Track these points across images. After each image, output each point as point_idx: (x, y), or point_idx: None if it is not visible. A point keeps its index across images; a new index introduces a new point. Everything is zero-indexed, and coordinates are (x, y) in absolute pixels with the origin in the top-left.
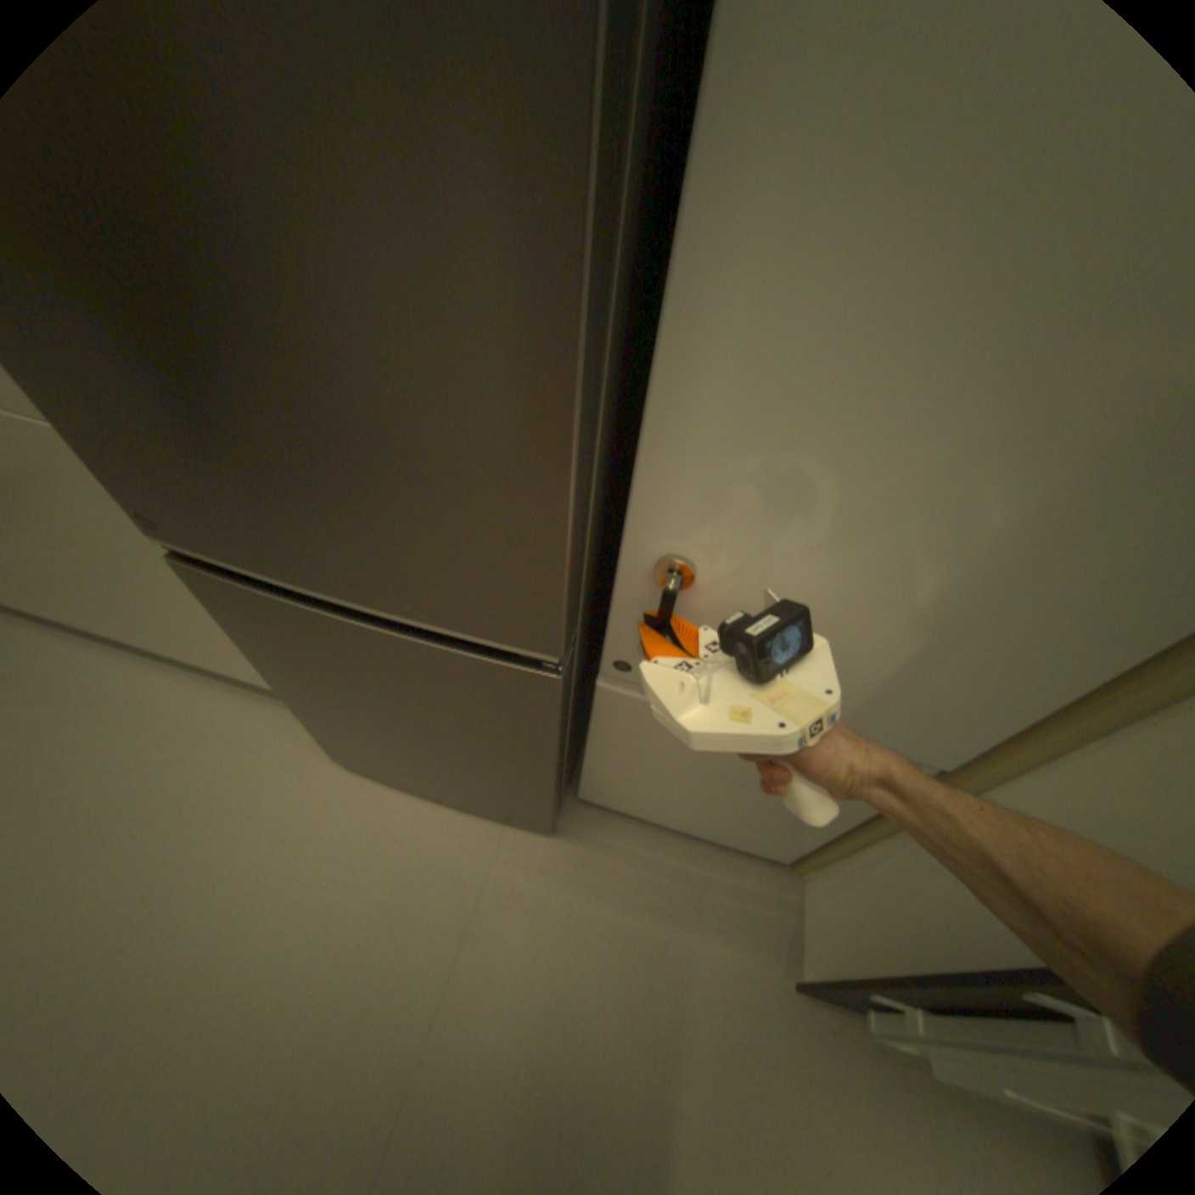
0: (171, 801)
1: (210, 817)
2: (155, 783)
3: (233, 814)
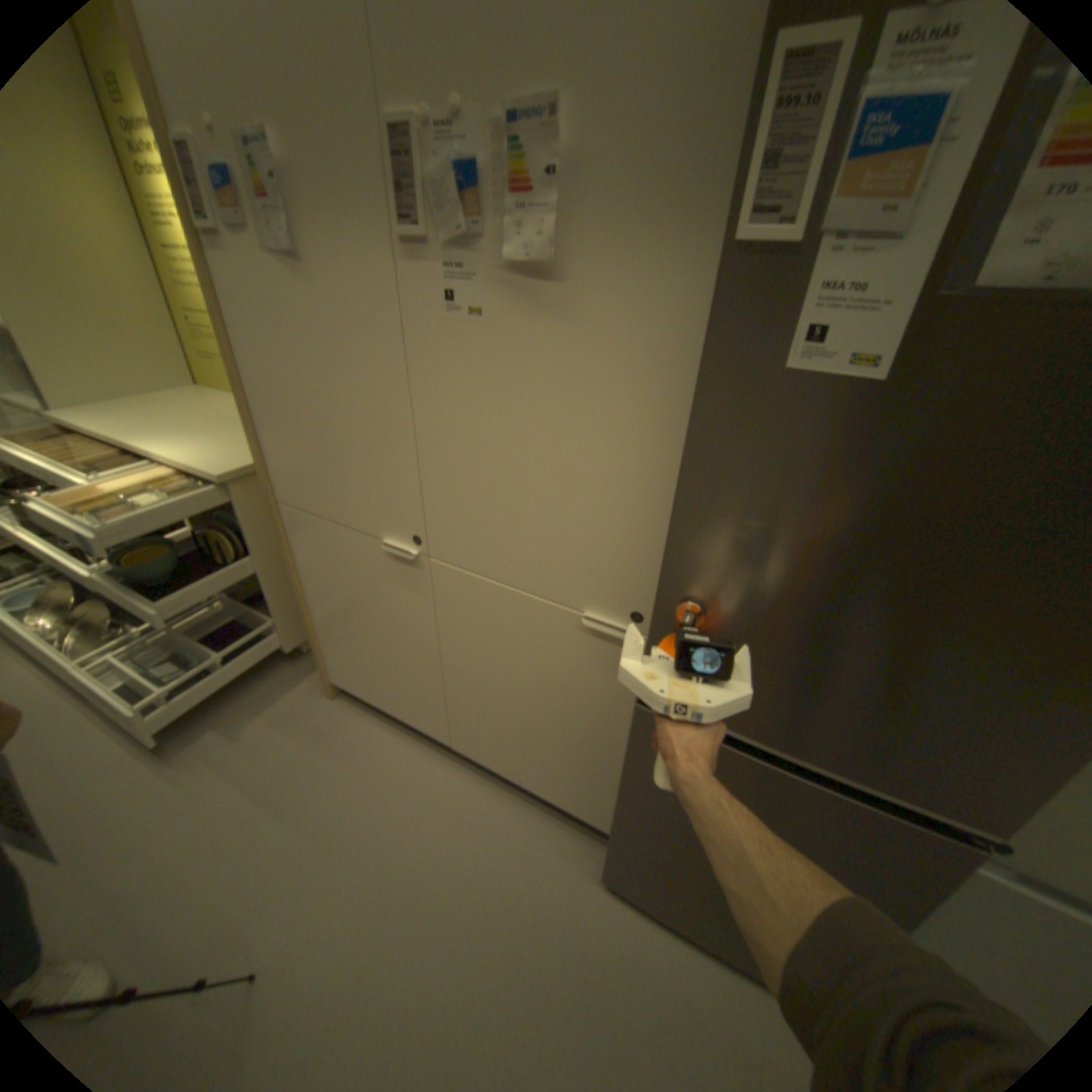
0: (471, 893)
1: (502, 917)
2: (457, 872)
3: (520, 919)
